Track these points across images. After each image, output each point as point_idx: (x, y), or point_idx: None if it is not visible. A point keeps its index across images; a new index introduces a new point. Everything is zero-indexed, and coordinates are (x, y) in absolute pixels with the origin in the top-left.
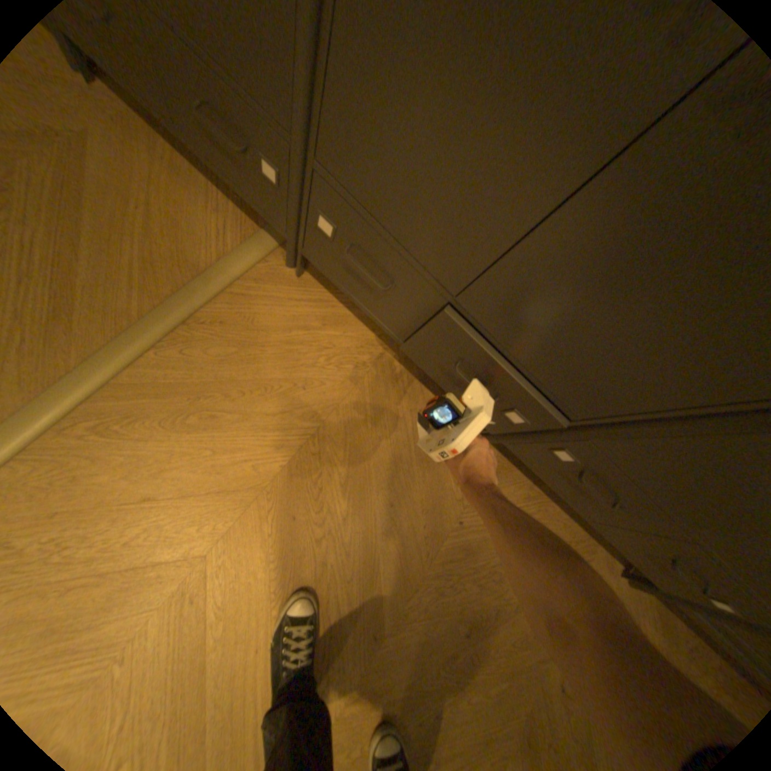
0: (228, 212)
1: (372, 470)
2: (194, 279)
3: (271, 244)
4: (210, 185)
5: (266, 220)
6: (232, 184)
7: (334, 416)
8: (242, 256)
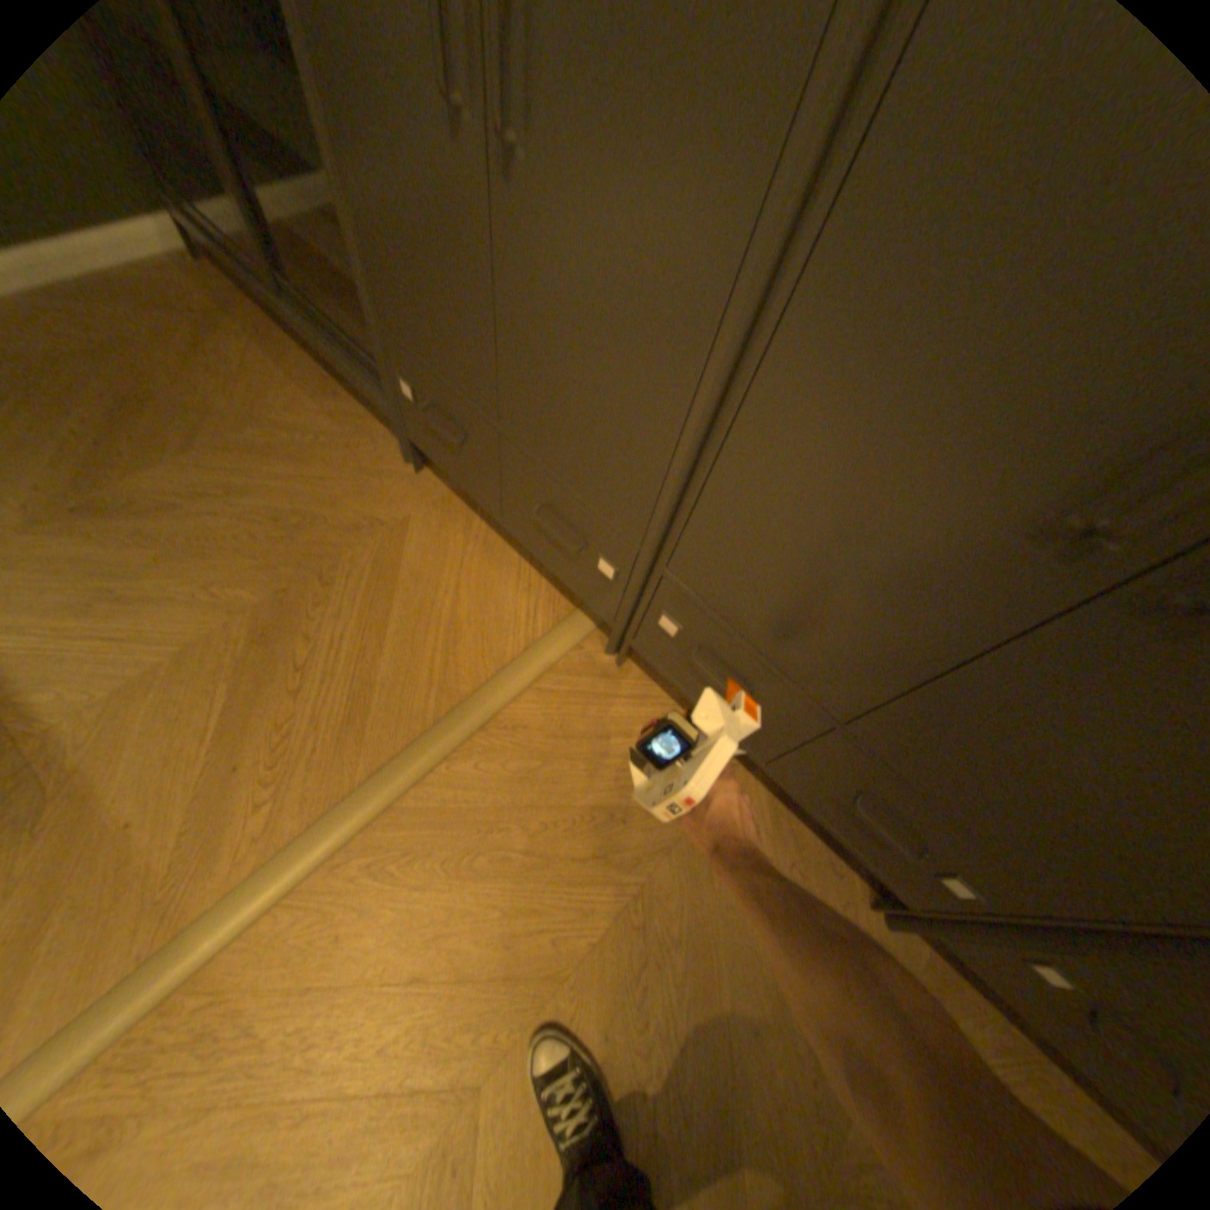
0: (541, 591)
1: (723, 965)
2: (498, 672)
3: (588, 626)
4: (523, 562)
5: (590, 607)
6: (557, 570)
7: (665, 868)
8: (554, 643)
